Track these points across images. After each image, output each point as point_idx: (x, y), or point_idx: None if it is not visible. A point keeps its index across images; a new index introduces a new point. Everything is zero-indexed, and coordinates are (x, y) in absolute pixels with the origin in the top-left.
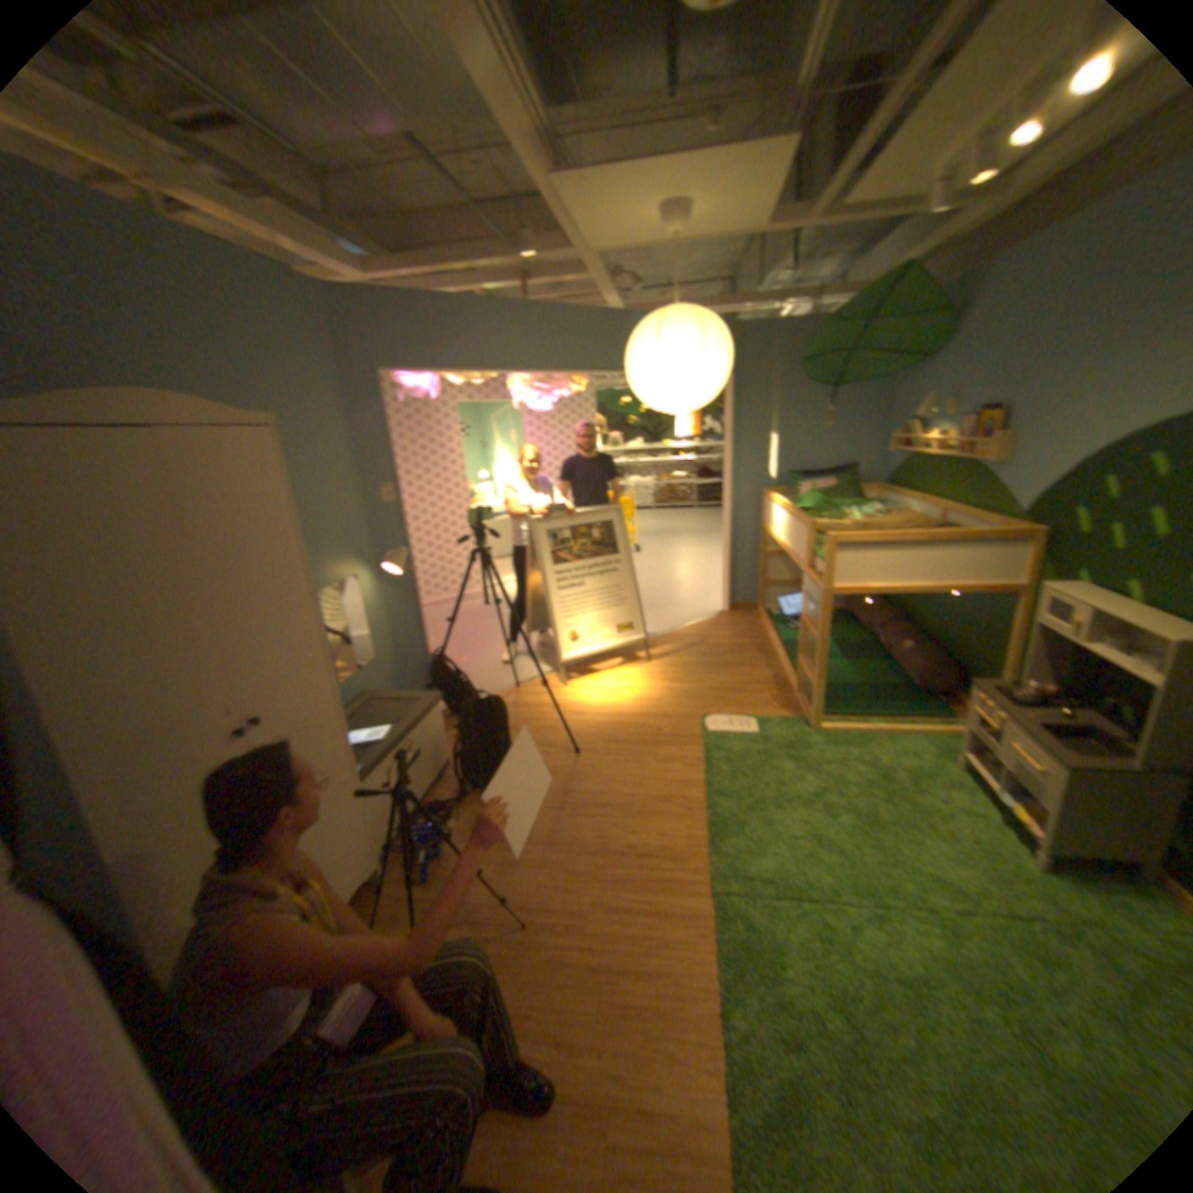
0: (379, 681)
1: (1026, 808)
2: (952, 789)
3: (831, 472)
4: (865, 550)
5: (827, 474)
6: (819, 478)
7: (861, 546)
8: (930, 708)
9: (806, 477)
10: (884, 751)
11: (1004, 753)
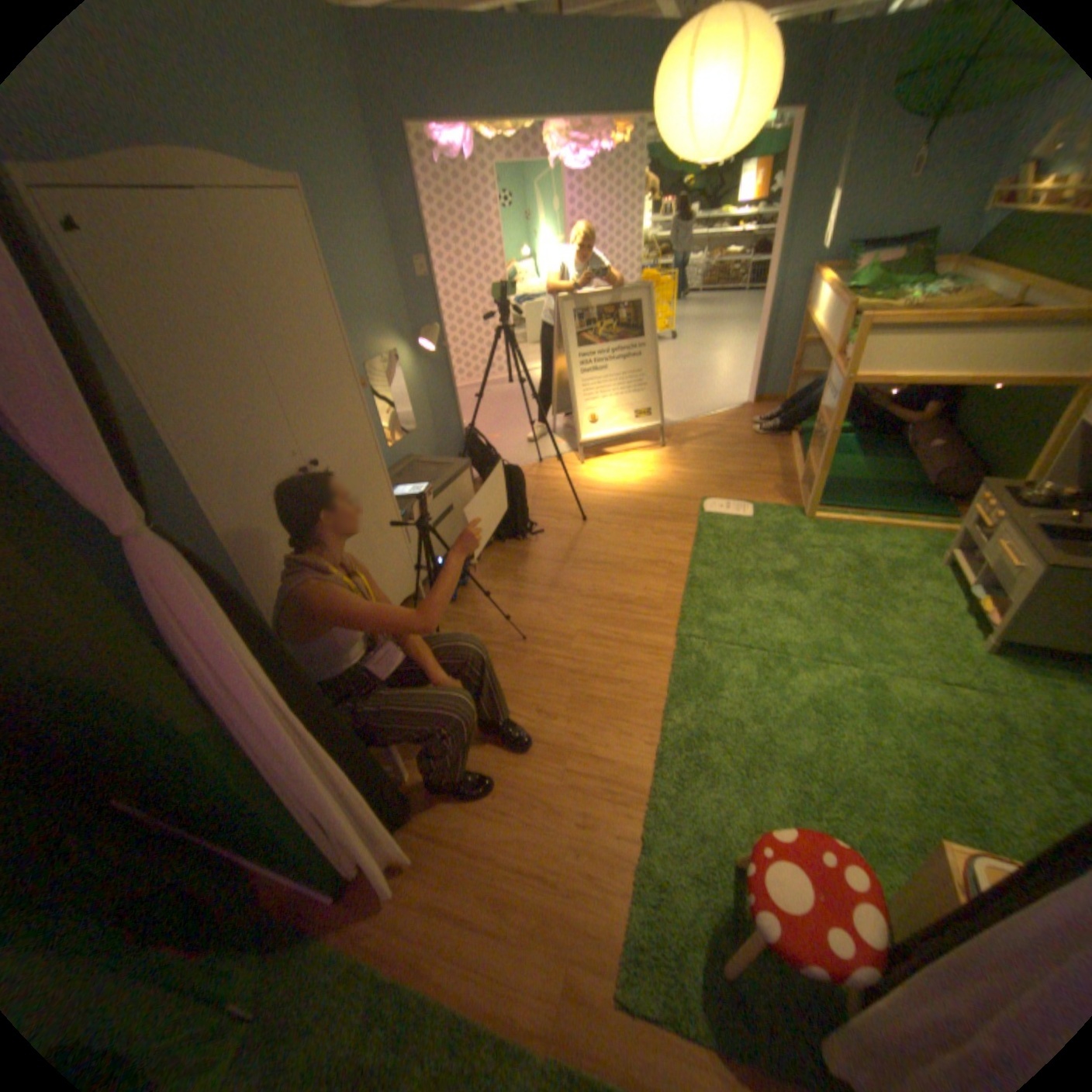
0: (419, 448)
1: (993, 600)
2: (927, 579)
3: (901, 241)
4: (905, 334)
5: (895, 244)
6: (884, 248)
7: (902, 330)
8: (935, 507)
9: (867, 248)
10: (870, 541)
11: (990, 550)
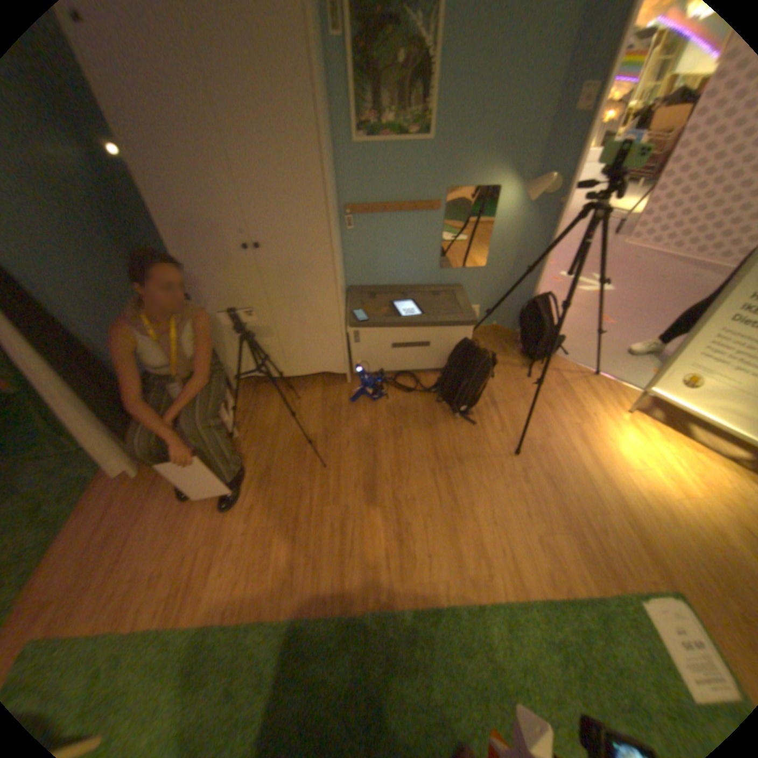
0: (479, 286)
1: None
2: None
3: None
4: None
5: None
6: None
7: None
8: None
9: None
10: None
11: None
